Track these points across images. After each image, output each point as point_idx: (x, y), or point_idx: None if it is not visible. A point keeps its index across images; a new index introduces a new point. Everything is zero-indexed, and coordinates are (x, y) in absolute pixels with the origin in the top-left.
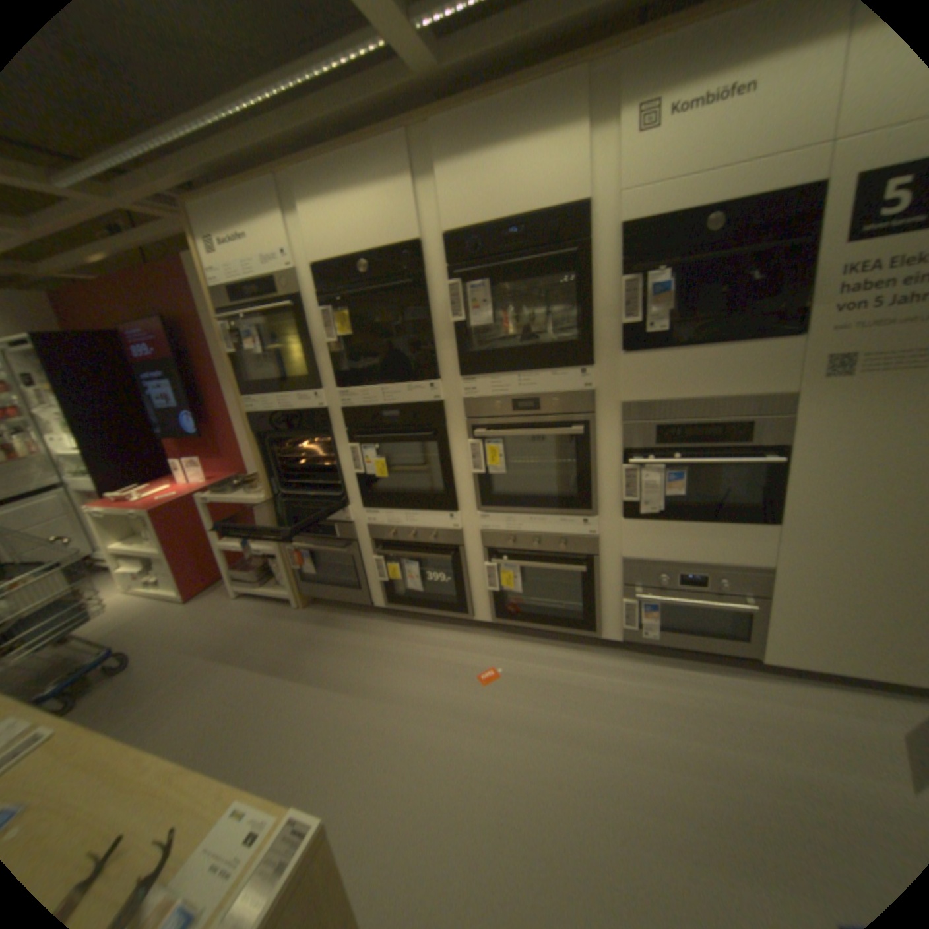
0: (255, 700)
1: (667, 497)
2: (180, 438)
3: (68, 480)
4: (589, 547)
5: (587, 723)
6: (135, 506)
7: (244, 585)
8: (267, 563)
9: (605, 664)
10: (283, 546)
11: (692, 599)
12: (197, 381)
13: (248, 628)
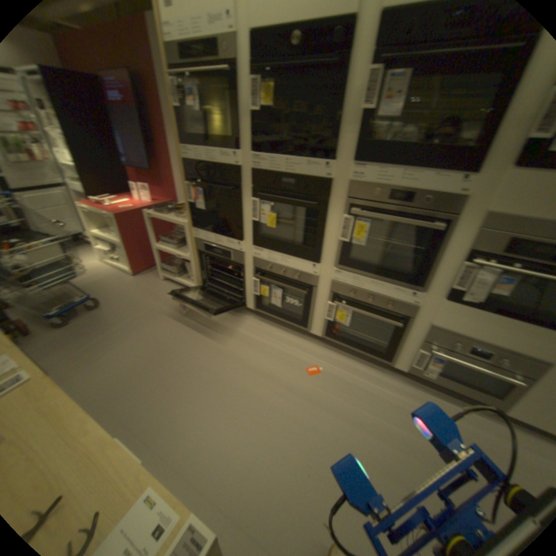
0: (169, 347)
1: (492, 294)
2: (137, 168)
3: (67, 182)
4: (410, 311)
5: (374, 418)
6: (106, 209)
7: (169, 274)
8: (184, 263)
9: (391, 382)
10: (195, 257)
11: (474, 364)
12: (150, 127)
13: (169, 301)
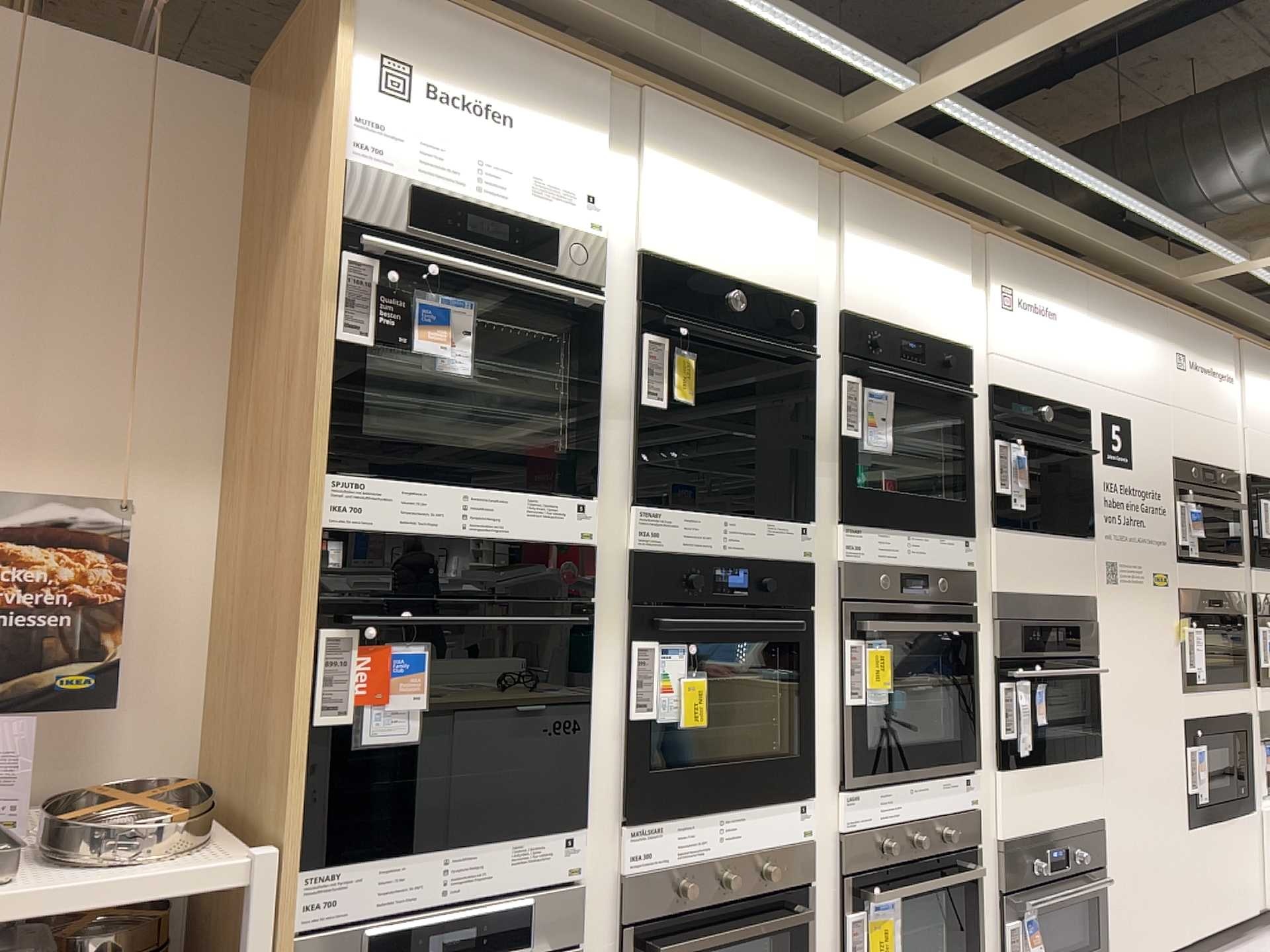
0: None
1: (1036, 725)
2: None
3: None
4: (973, 826)
5: None
6: None
7: None
8: None
9: None
10: None
11: (1061, 887)
12: None
13: None
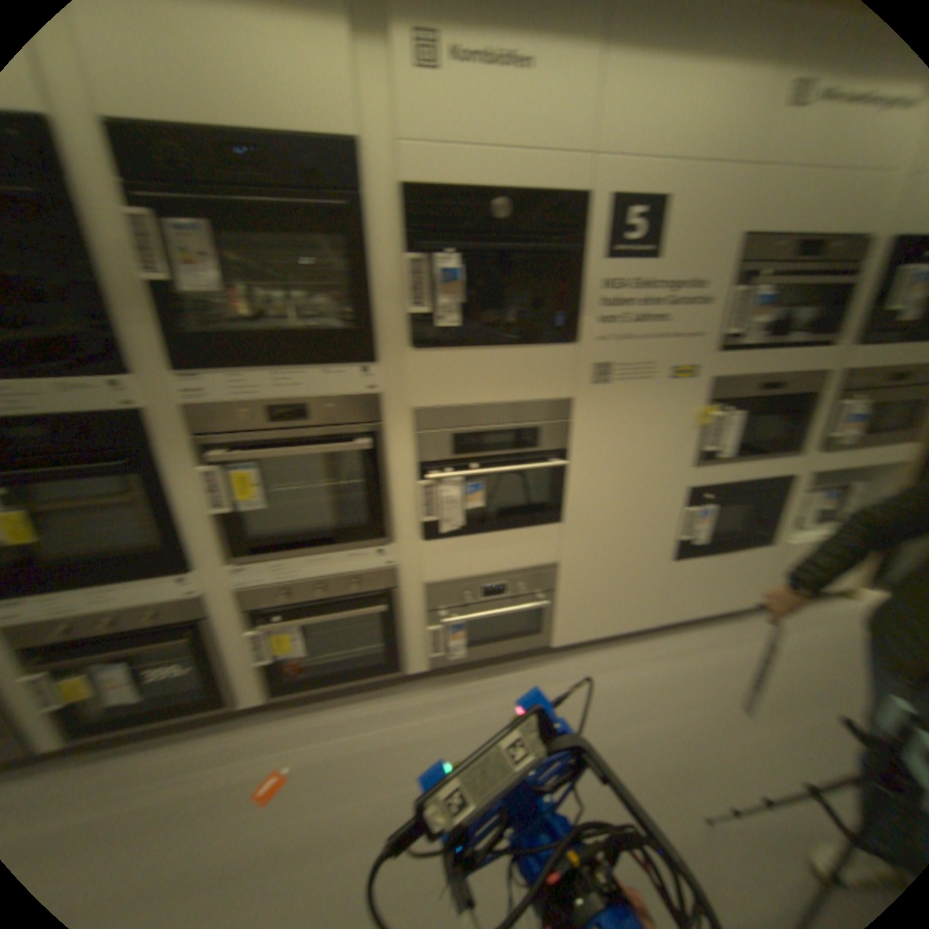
0: None
1: (471, 511)
2: None
3: None
4: (392, 579)
5: (411, 789)
6: None
7: None
8: None
9: (417, 702)
10: None
11: (497, 608)
12: None
13: None
